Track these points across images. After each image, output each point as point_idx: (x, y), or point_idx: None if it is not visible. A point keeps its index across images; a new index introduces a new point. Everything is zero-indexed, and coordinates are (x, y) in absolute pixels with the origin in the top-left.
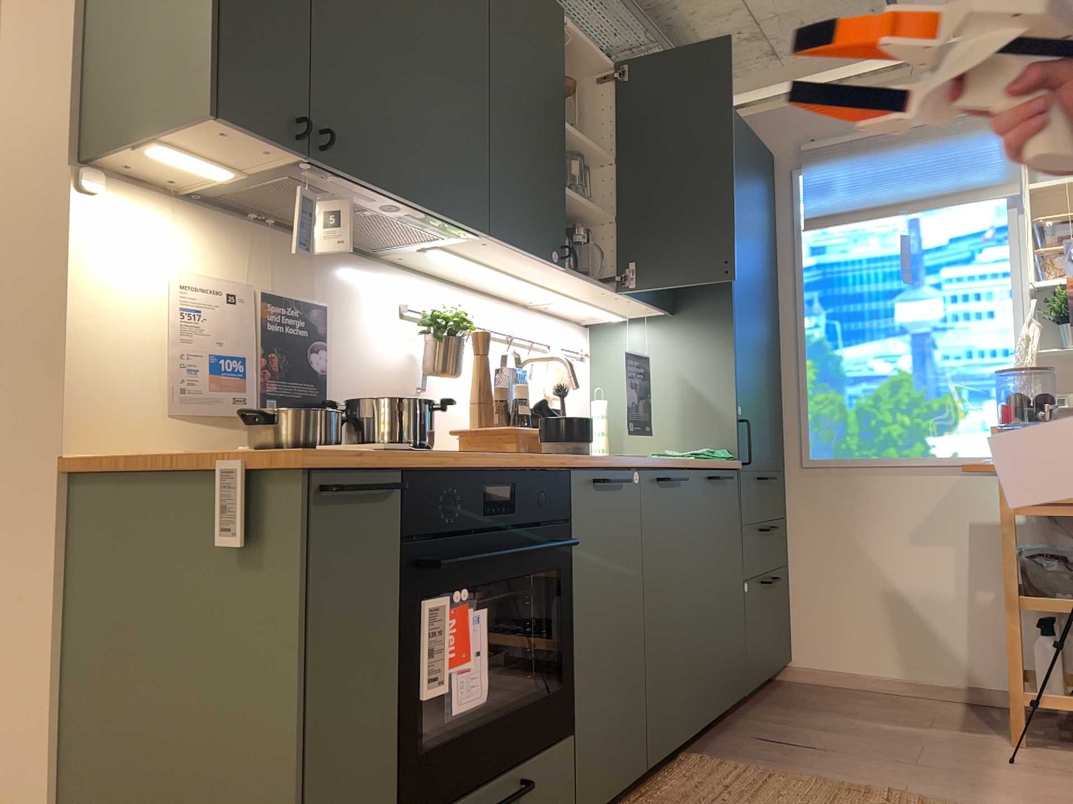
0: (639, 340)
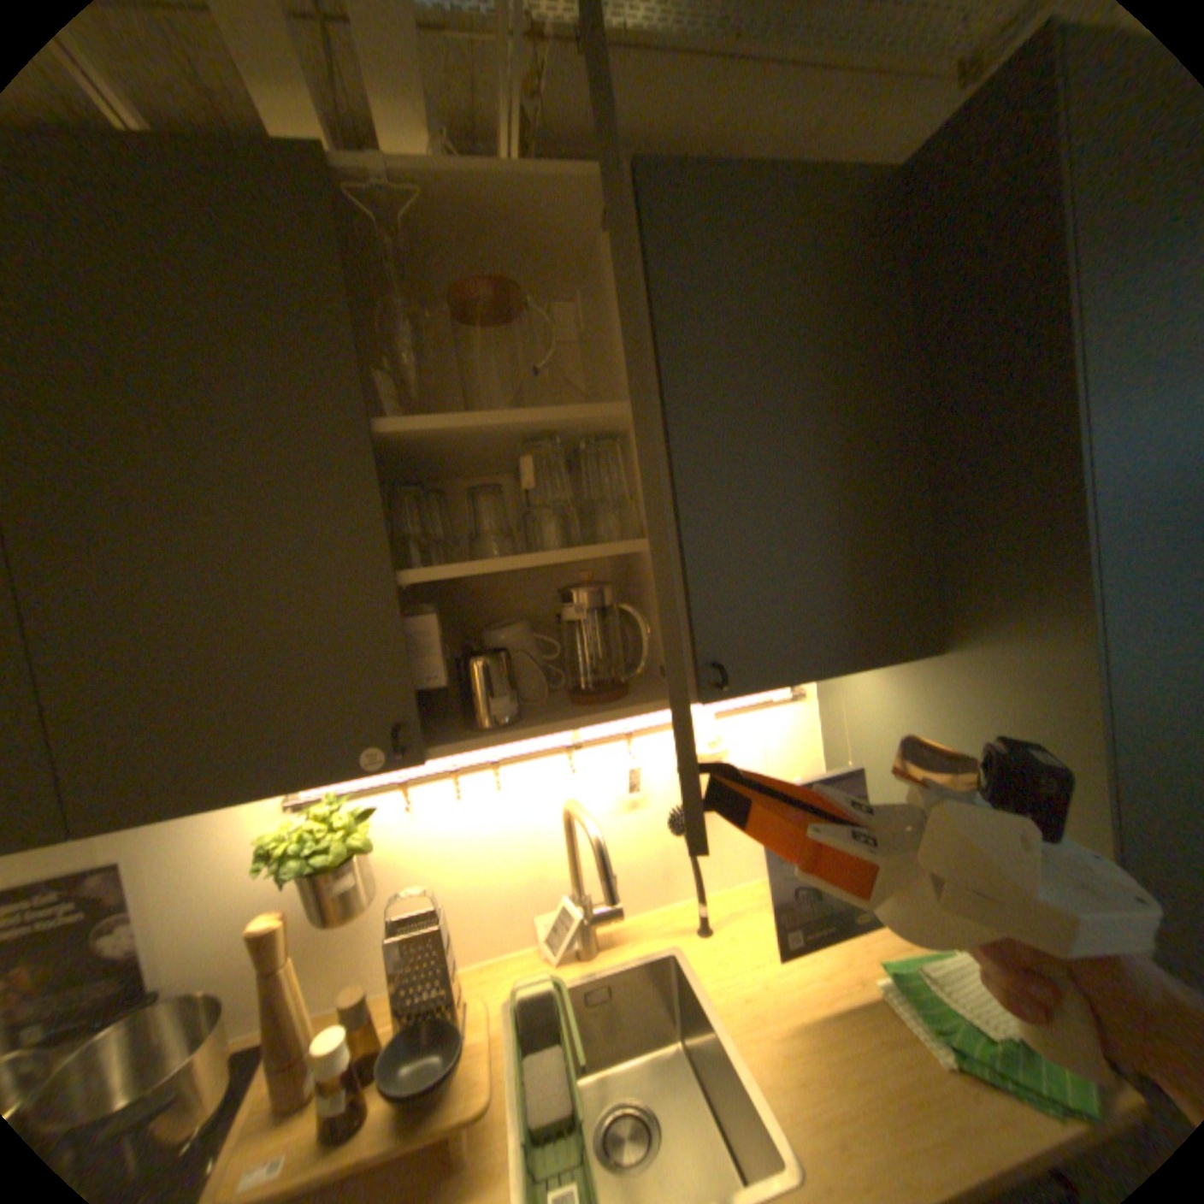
0: (885, 685)
